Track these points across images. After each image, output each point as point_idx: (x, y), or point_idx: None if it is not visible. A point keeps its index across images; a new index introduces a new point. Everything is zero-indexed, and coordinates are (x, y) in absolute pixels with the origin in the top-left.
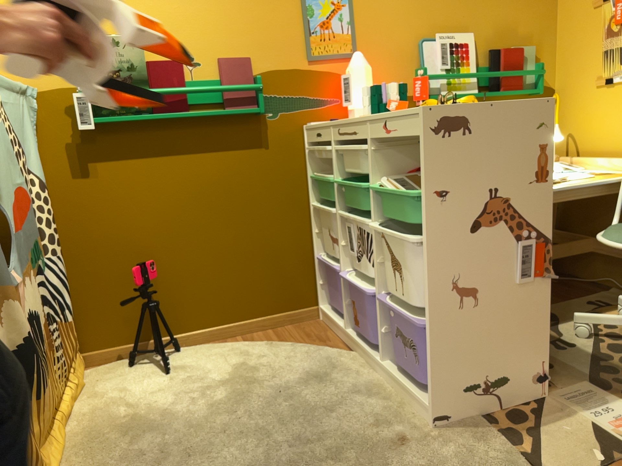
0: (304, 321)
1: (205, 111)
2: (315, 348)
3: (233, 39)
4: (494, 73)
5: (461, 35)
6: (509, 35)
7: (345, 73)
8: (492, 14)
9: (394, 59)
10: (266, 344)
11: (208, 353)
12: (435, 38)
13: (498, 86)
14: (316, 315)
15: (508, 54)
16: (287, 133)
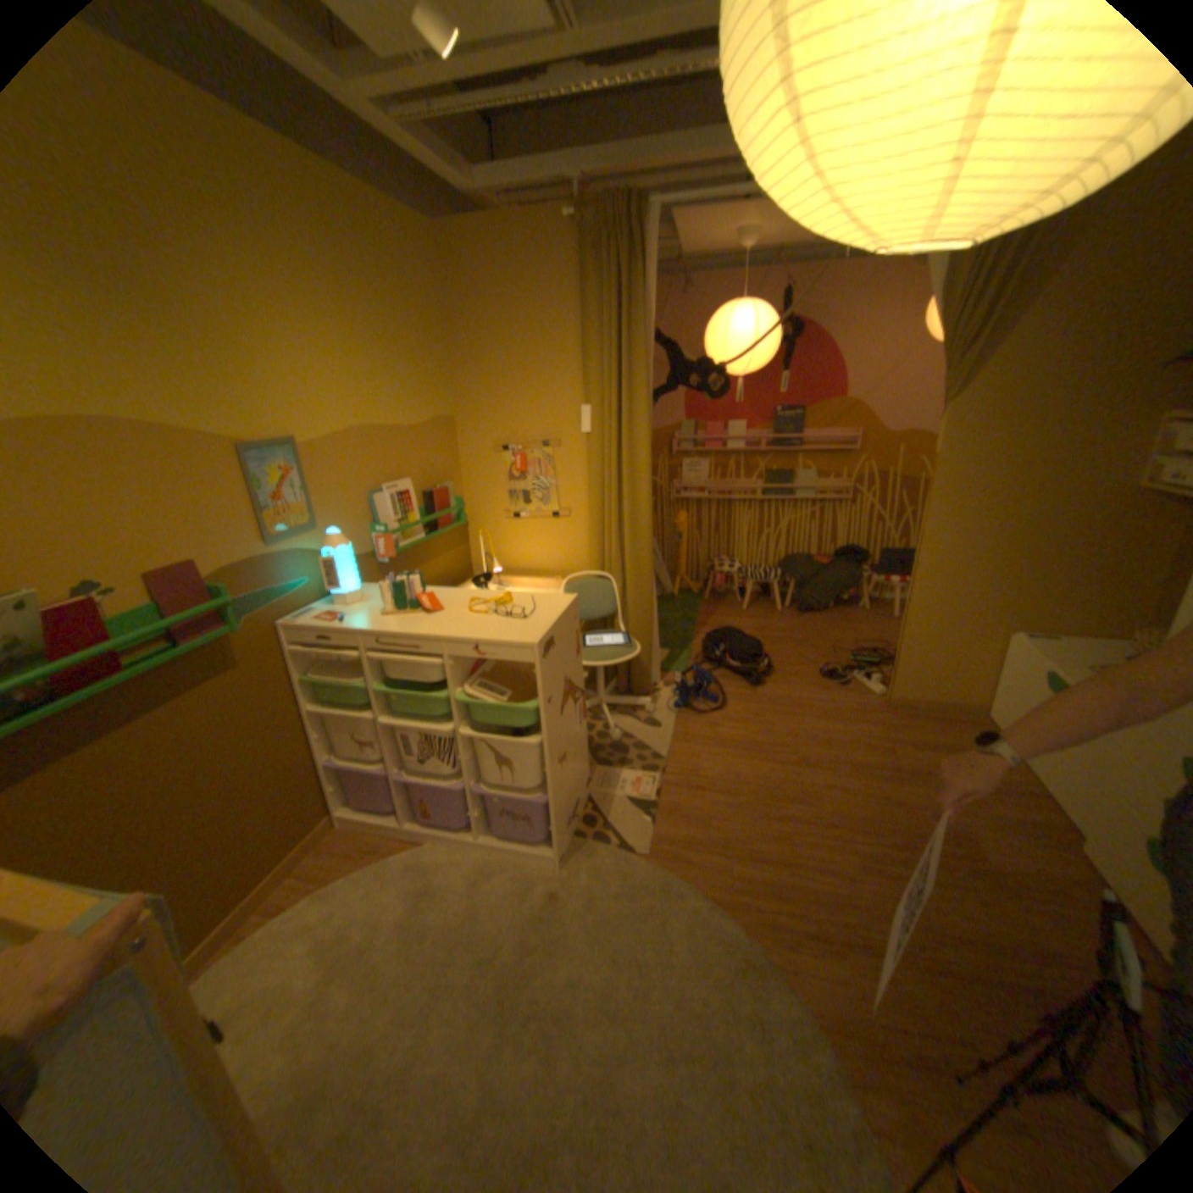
0: (321, 843)
1: (139, 655)
2: (378, 865)
3: (160, 541)
4: (435, 517)
5: (401, 483)
6: (432, 474)
7: (307, 546)
8: (418, 456)
9: (351, 519)
10: (314, 900)
11: (245, 967)
12: (382, 490)
13: (436, 525)
14: (329, 827)
15: (439, 495)
16: (258, 640)
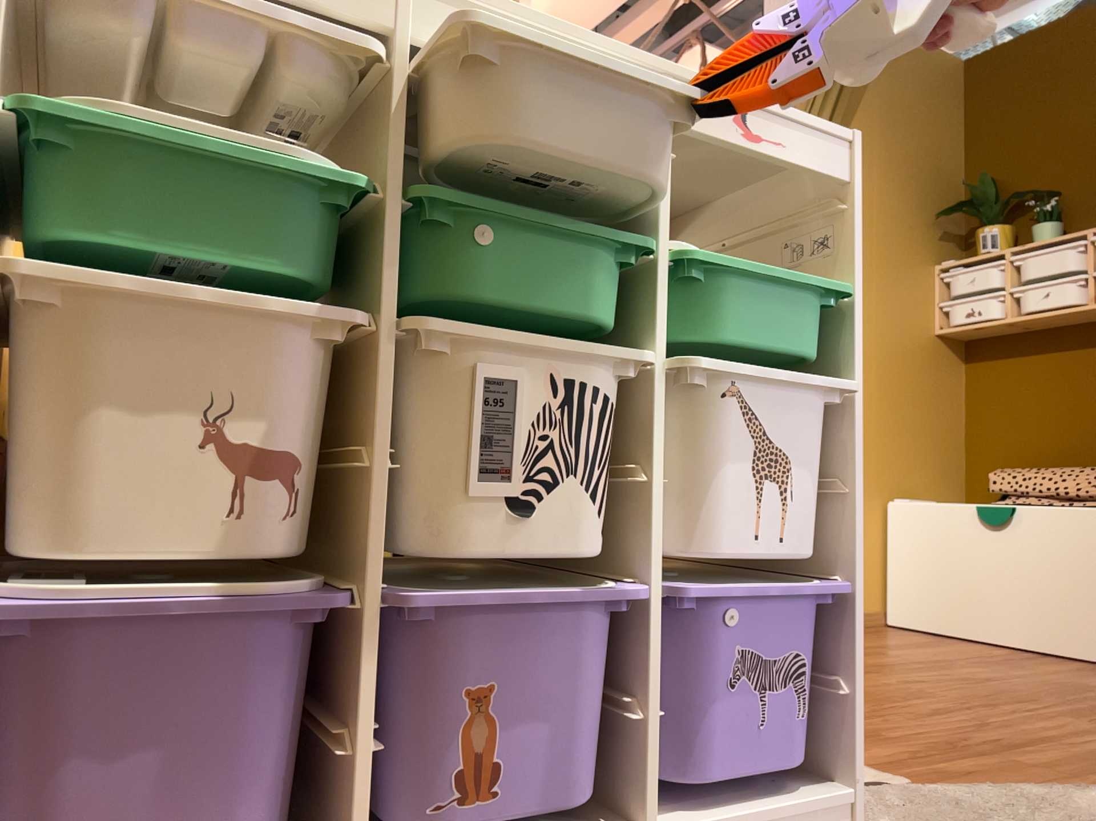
0: None
1: None
2: None
3: None
4: None
5: None
6: None
7: None
8: None
9: None
10: None
11: None
12: None
13: None
14: None
15: None
16: None
